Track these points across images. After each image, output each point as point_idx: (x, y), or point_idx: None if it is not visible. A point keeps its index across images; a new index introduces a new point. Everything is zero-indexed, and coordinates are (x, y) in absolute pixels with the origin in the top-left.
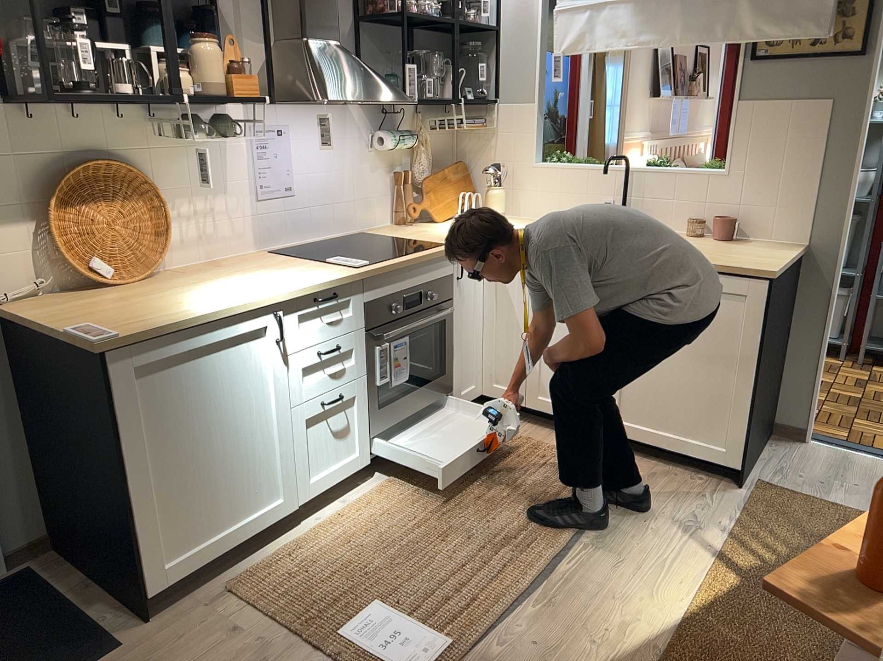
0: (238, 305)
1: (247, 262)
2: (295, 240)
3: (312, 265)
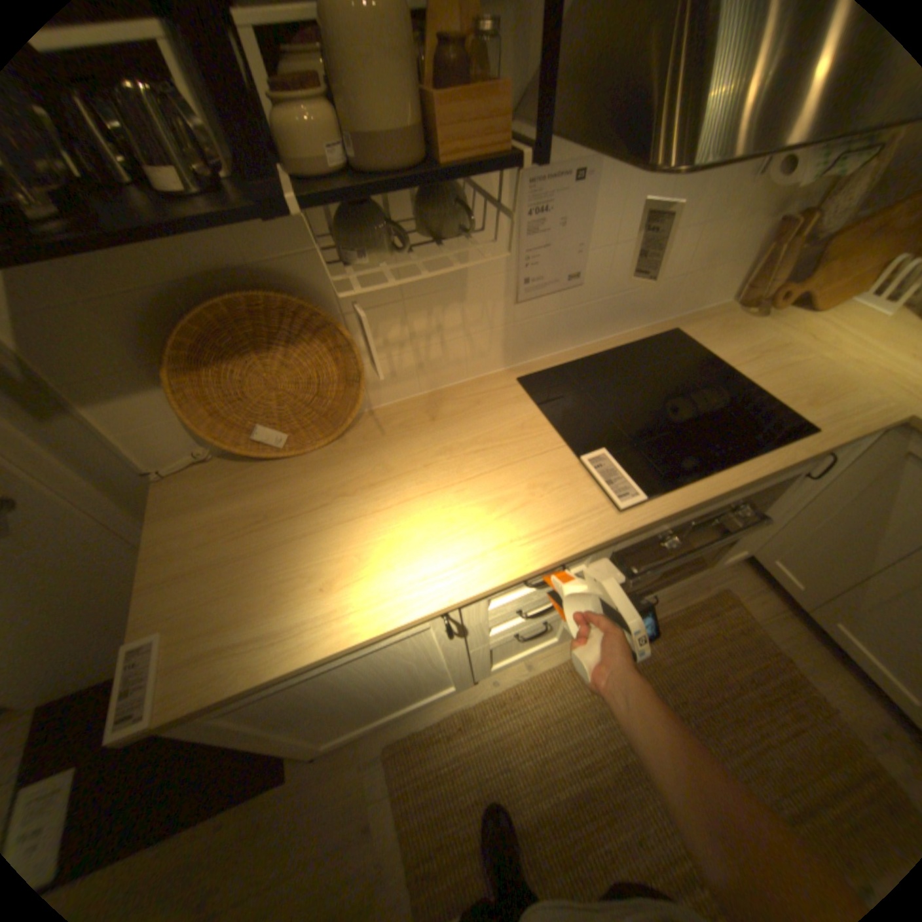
0: (373, 631)
1: (474, 409)
2: (566, 345)
3: (556, 461)
